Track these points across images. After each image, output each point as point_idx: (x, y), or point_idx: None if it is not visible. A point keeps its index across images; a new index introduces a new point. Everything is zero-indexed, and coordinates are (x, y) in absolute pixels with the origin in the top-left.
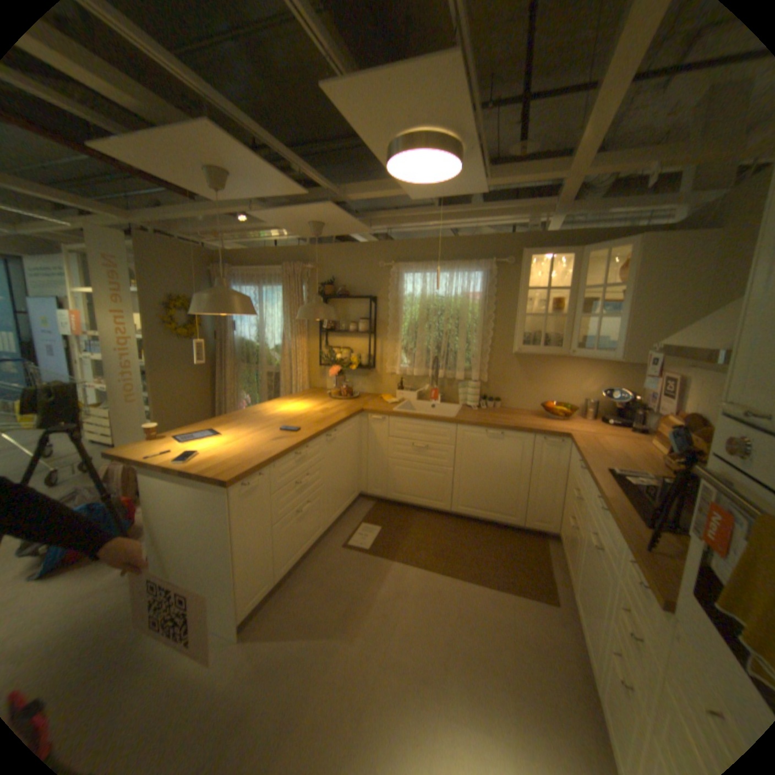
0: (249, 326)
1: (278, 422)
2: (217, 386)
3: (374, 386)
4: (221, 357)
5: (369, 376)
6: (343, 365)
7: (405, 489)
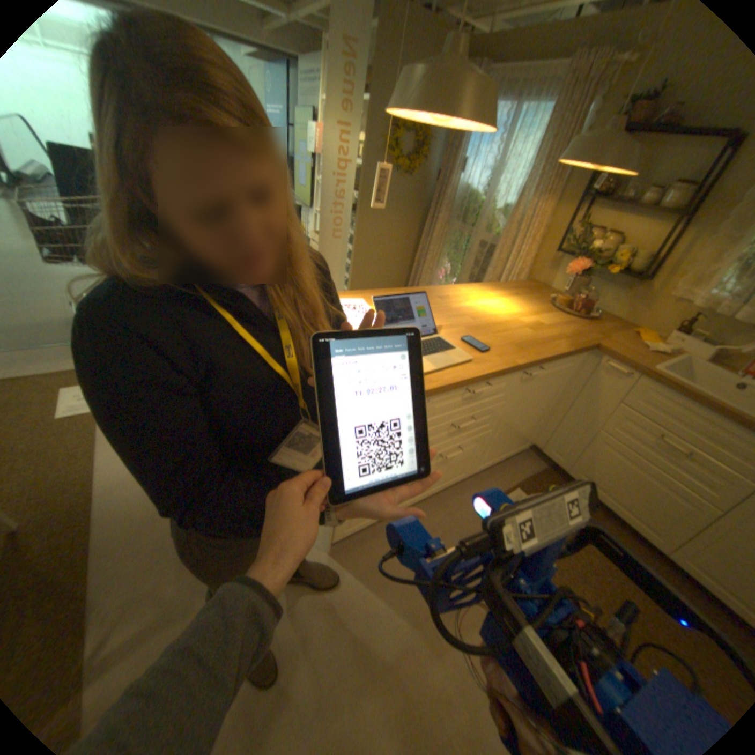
0: (482, 167)
1: (464, 323)
2: (421, 242)
3: (634, 308)
4: (436, 206)
5: (632, 289)
6: (597, 260)
7: (605, 482)
